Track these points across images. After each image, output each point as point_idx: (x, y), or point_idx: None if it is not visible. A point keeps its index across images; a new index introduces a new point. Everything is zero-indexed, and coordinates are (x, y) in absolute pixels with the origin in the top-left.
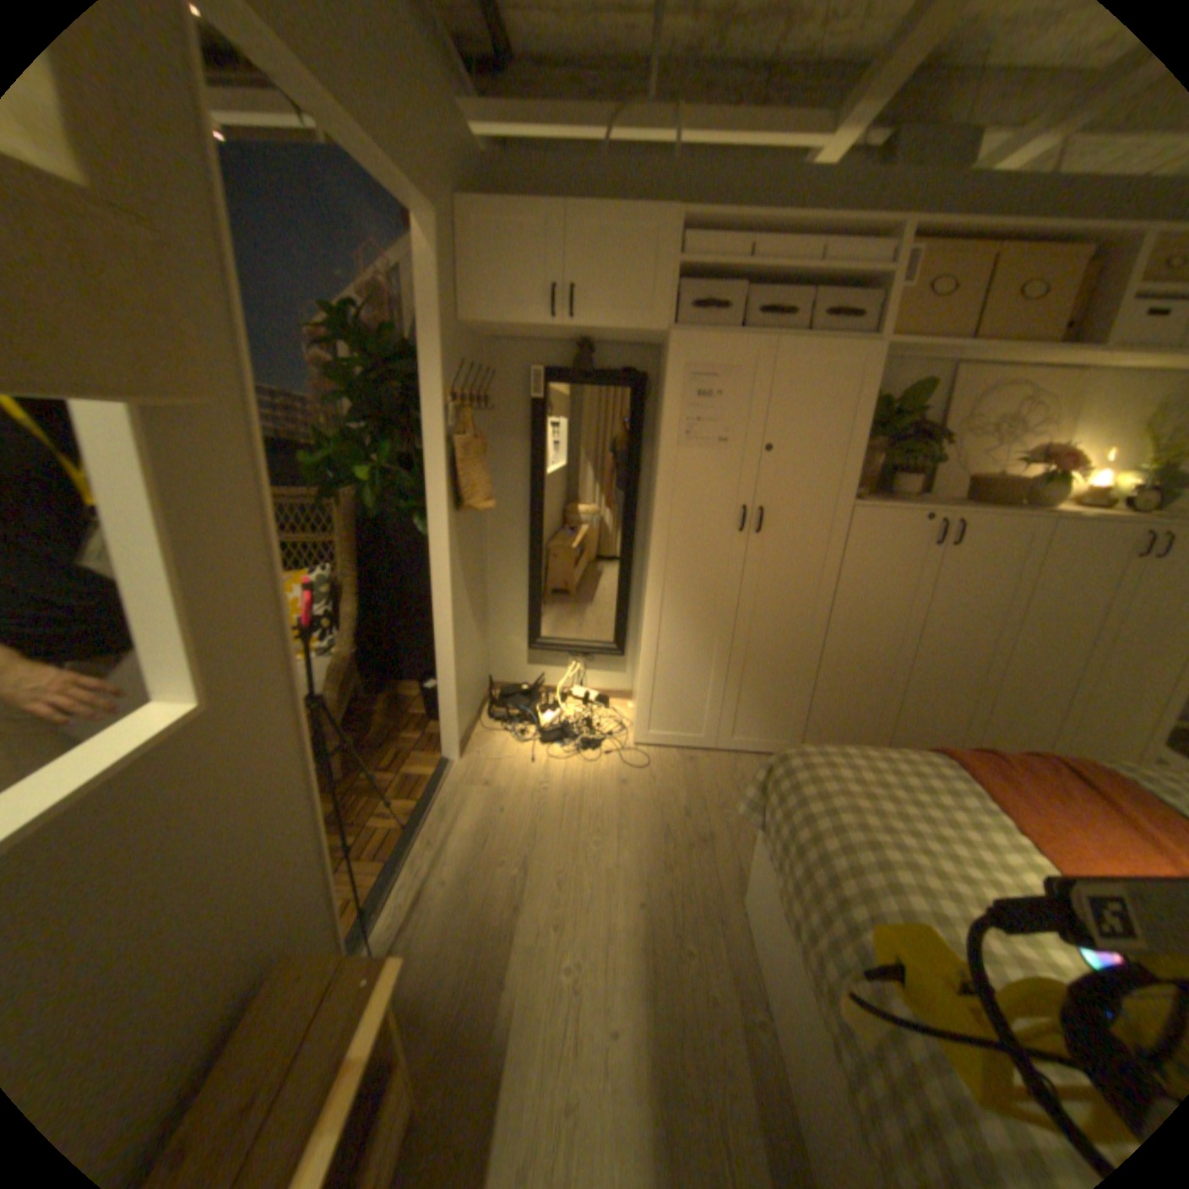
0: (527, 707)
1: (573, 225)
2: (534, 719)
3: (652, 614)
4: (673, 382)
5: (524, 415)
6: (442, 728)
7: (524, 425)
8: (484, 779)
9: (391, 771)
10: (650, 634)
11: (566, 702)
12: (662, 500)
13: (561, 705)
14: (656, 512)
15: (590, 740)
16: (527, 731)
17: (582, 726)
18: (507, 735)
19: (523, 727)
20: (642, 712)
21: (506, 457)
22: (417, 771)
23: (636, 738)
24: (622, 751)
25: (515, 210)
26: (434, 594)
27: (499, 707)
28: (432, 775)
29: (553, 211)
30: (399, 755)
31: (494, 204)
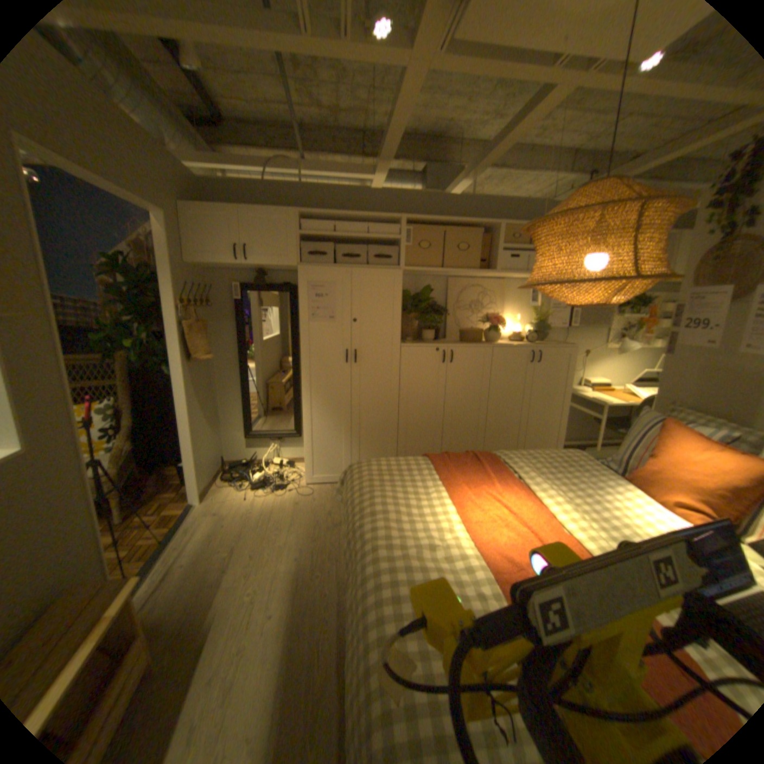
0: (244, 472)
1: (242, 216)
2: (247, 478)
3: (306, 409)
4: (302, 290)
5: (231, 308)
6: (187, 486)
7: (231, 313)
8: (213, 512)
9: (155, 515)
10: (306, 421)
11: (270, 467)
12: (304, 349)
13: (265, 468)
14: (301, 355)
15: (280, 485)
16: (244, 485)
17: (275, 478)
18: (231, 489)
19: (241, 483)
20: (308, 465)
21: (222, 331)
22: (171, 513)
23: (306, 481)
24: (299, 489)
25: (210, 208)
26: (176, 408)
27: (227, 473)
28: (181, 514)
29: (231, 209)
30: (161, 506)
31: (199, 205)
